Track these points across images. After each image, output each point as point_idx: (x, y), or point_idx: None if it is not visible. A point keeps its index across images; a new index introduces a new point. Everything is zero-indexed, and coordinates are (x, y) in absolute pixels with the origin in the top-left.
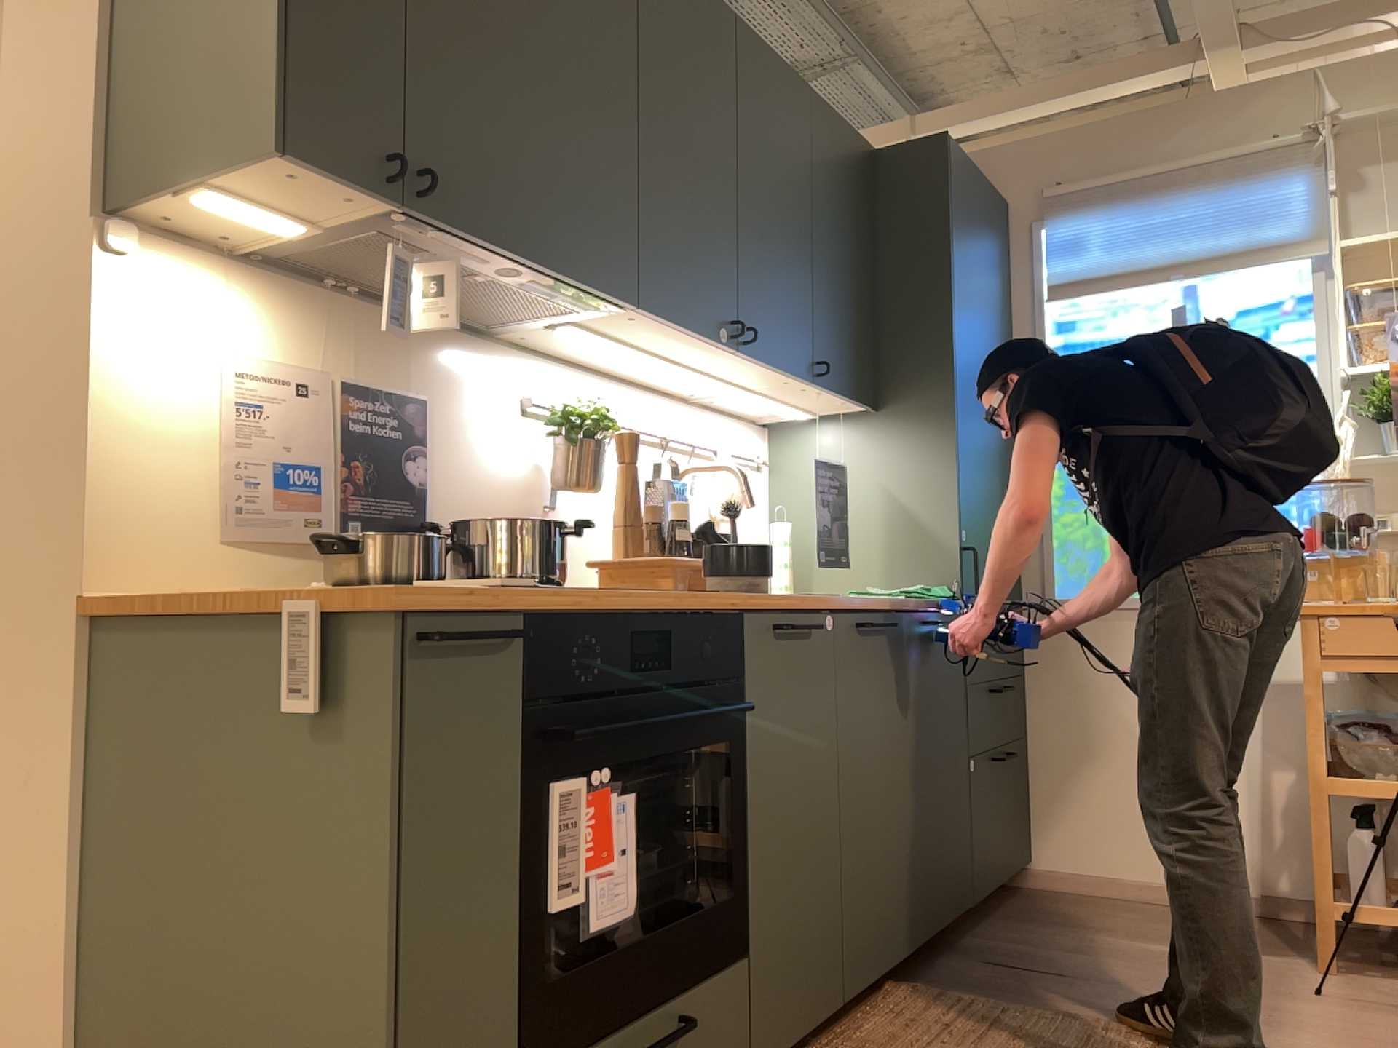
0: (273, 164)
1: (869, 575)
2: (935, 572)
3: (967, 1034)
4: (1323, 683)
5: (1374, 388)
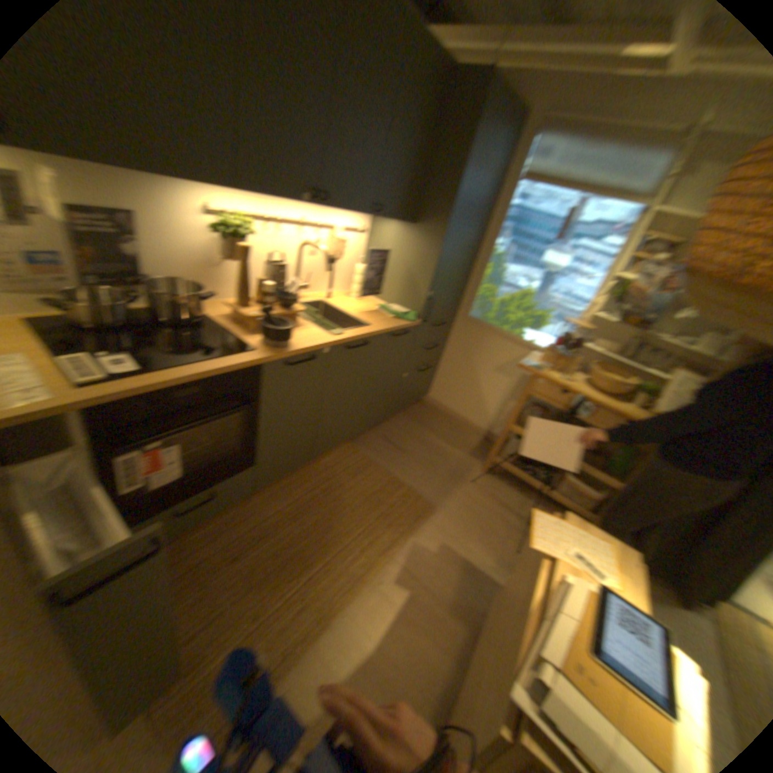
0: None
1: (388, 296)
2: (411, 306)
3: (348, 475)
4: (525, 399)
5: (627, 283)
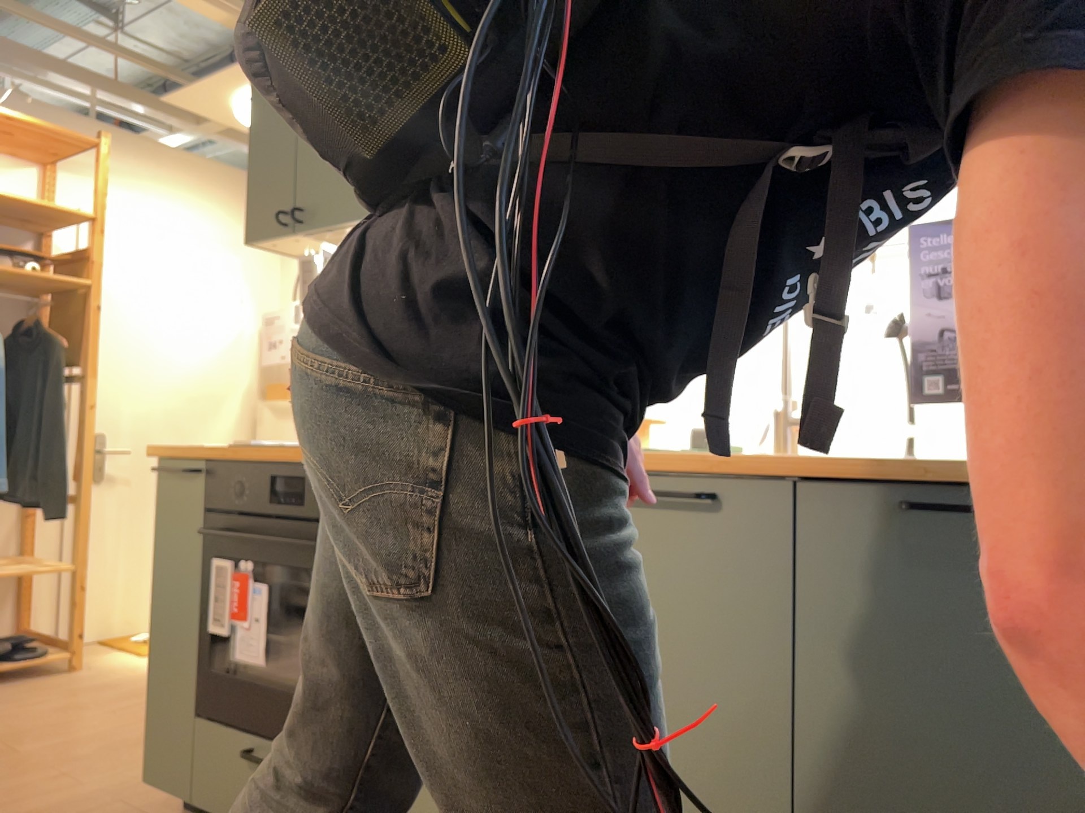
0: (261, 247)
1: None
2: None
3: None
4: None
5: None
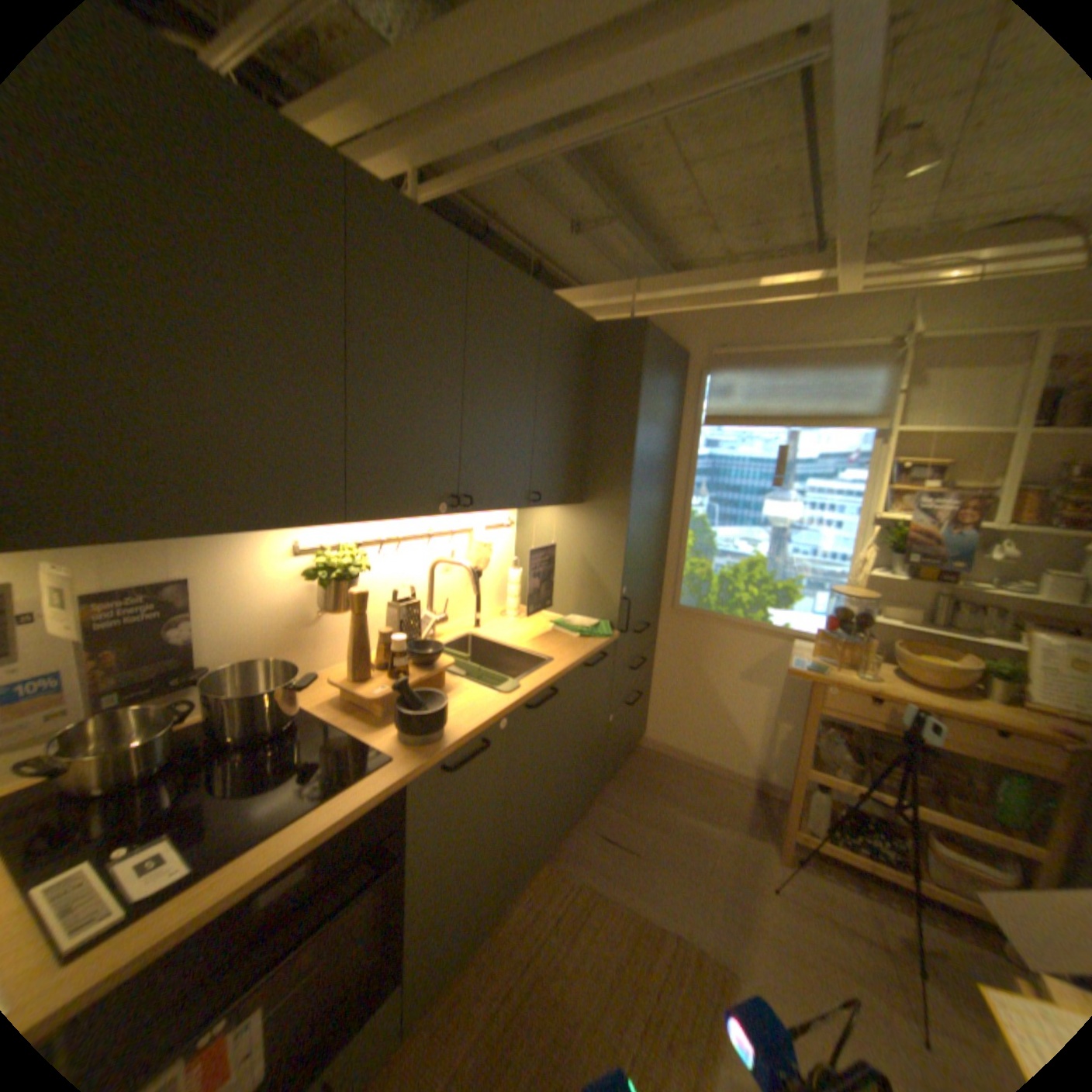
0: None
1: (564, 602)
2: (602, 611)
3: (565, 936)
4: (819, 723)
5: (897, 524)
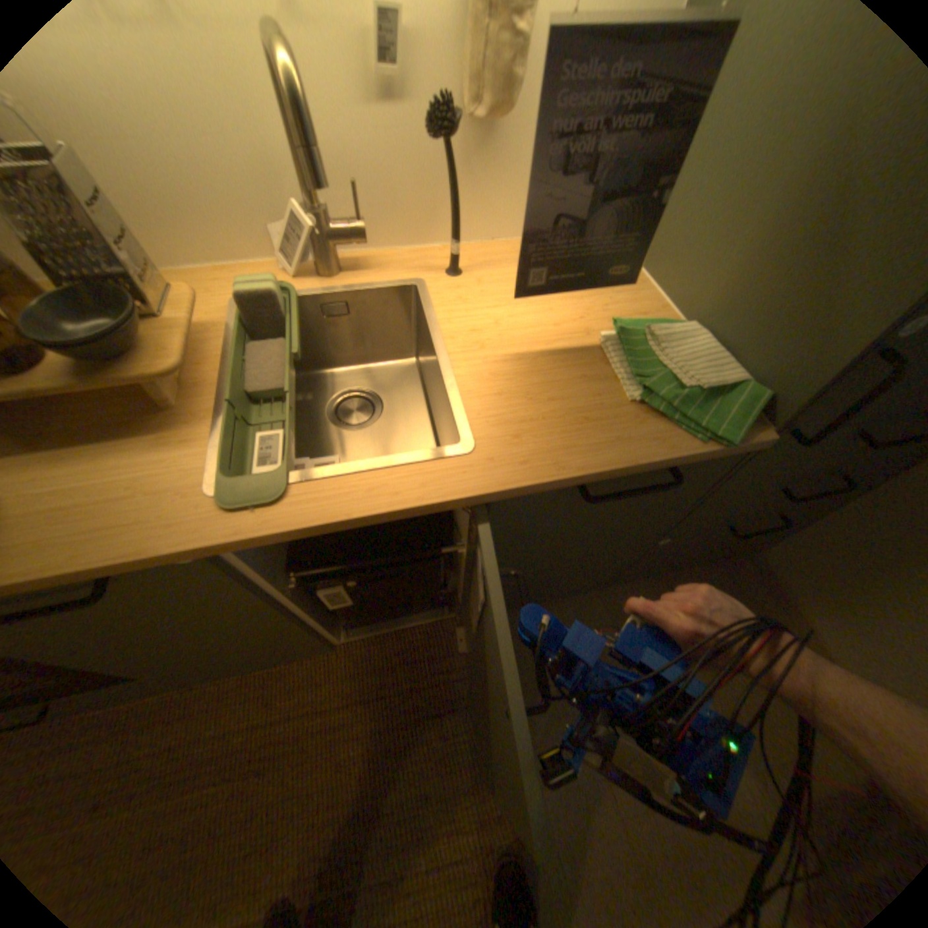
0: None
1: (705, 277)
2: (781, 355)
3: (411, 711)
4: None
5: None
